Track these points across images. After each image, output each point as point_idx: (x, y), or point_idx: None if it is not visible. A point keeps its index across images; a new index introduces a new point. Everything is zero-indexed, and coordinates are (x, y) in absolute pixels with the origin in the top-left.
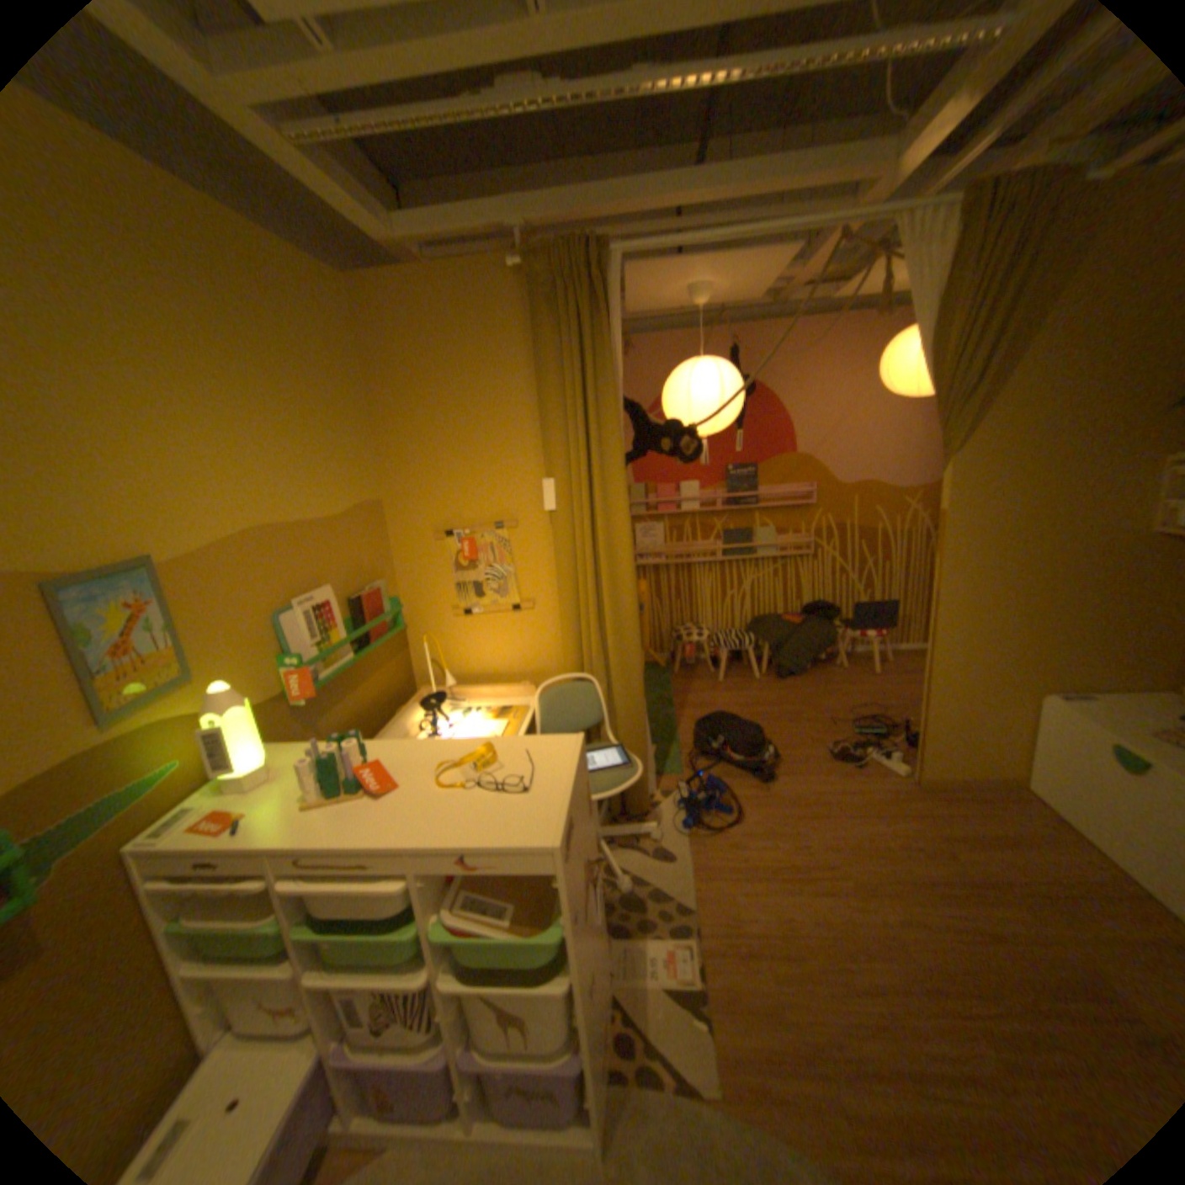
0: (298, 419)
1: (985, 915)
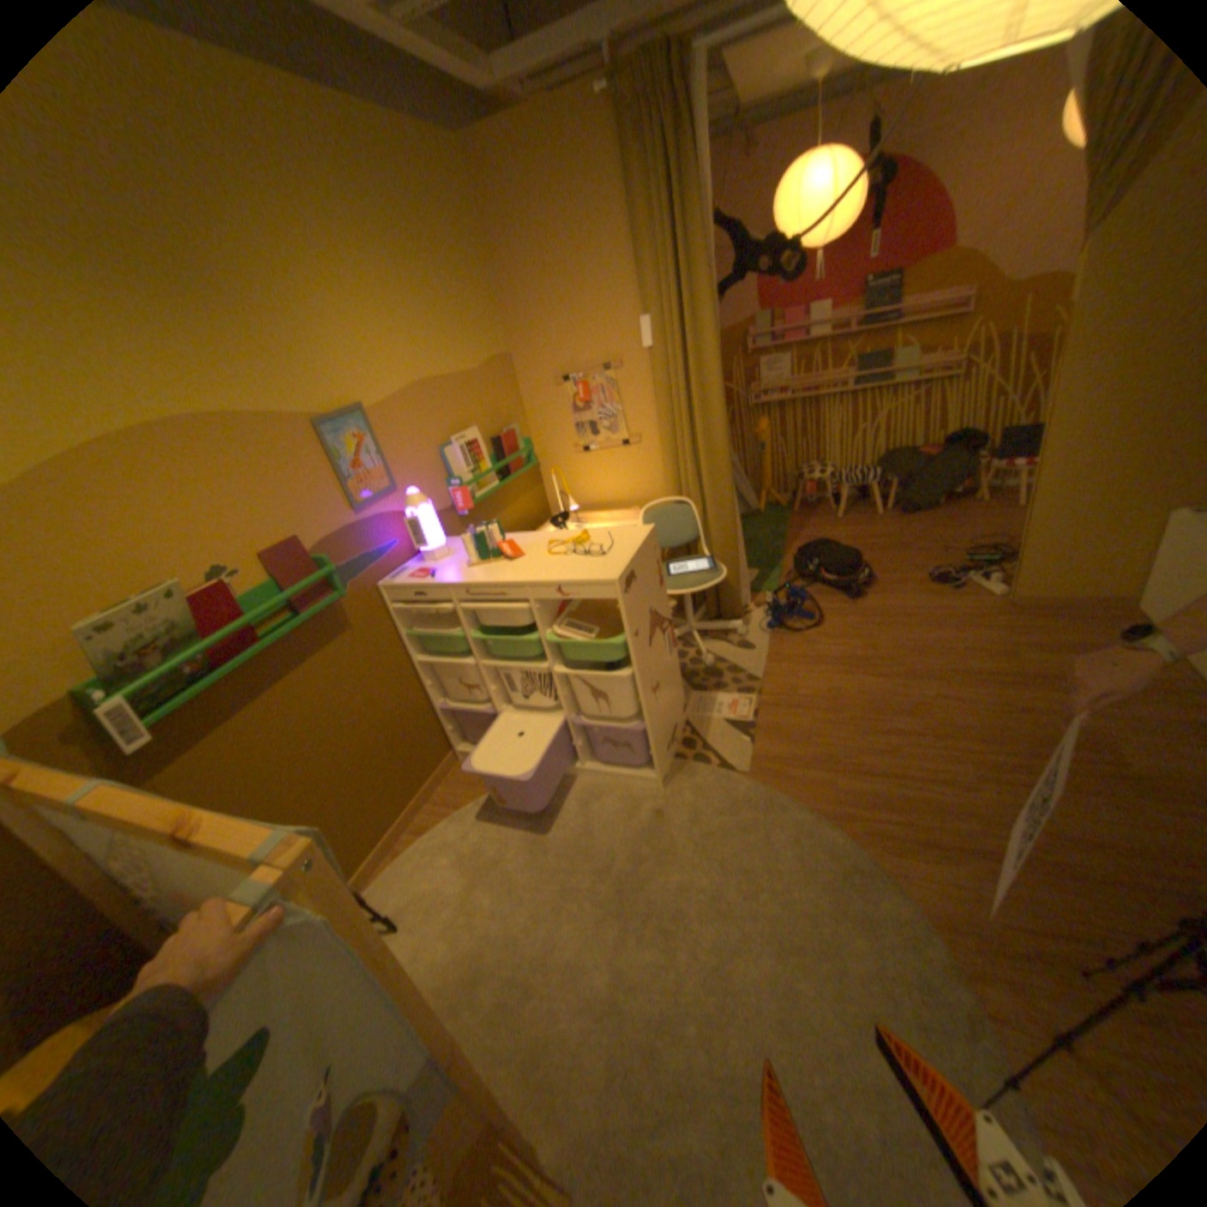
0: (436, 287)
1: (1020, 695)
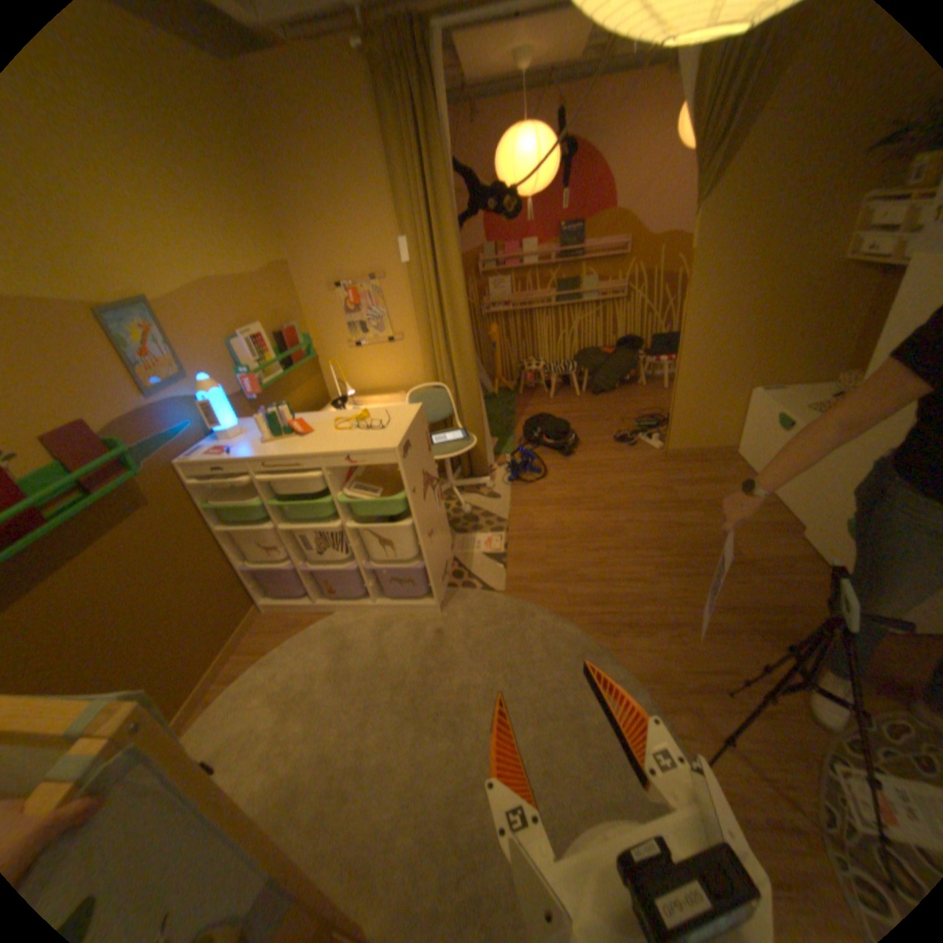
0: (214, 197)
1: (676, 515)
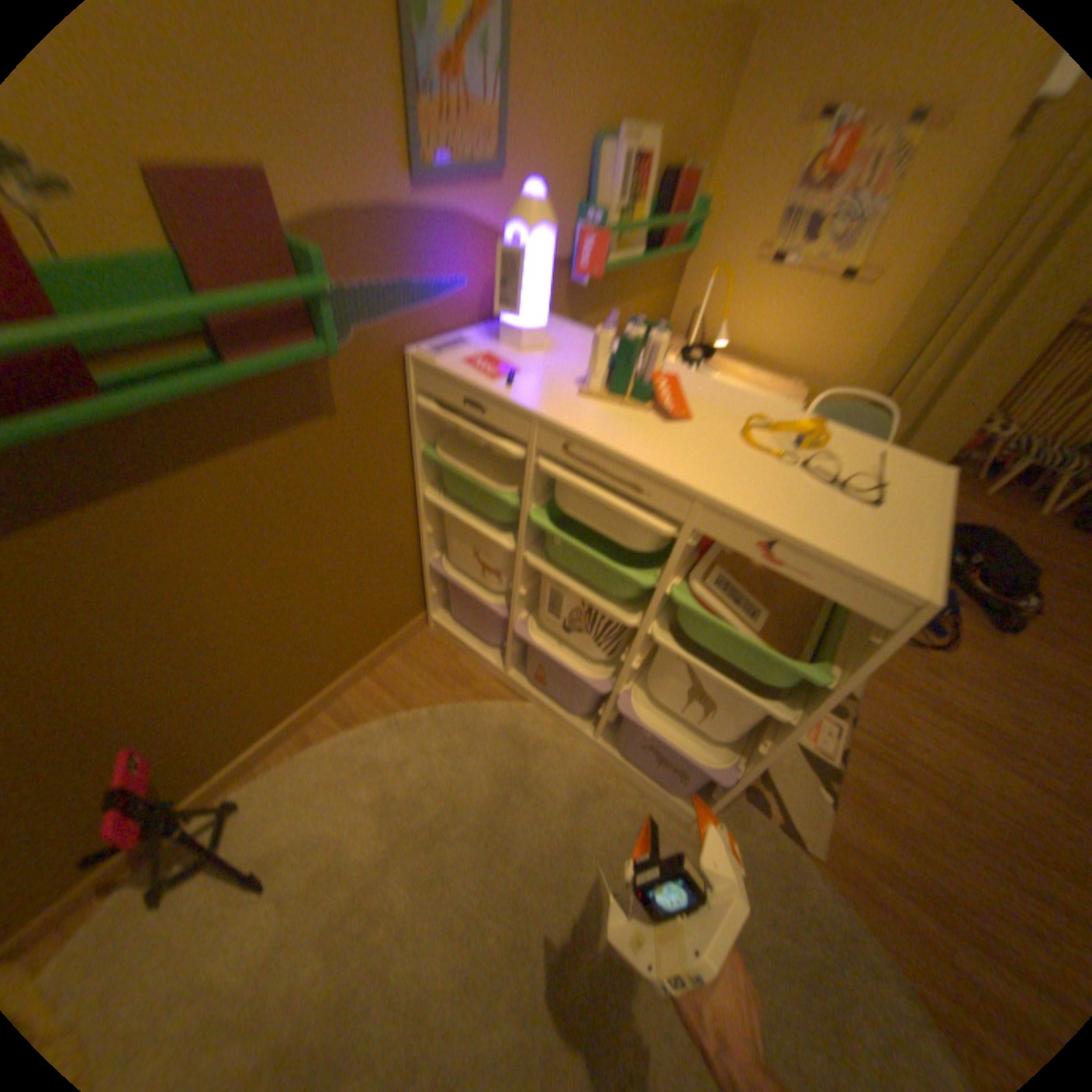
0: None
1: None
